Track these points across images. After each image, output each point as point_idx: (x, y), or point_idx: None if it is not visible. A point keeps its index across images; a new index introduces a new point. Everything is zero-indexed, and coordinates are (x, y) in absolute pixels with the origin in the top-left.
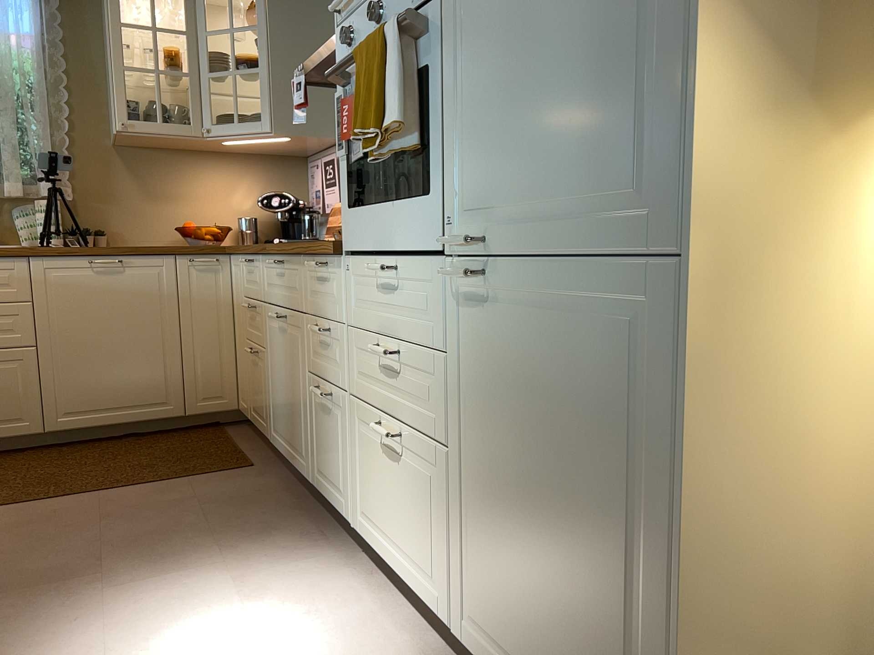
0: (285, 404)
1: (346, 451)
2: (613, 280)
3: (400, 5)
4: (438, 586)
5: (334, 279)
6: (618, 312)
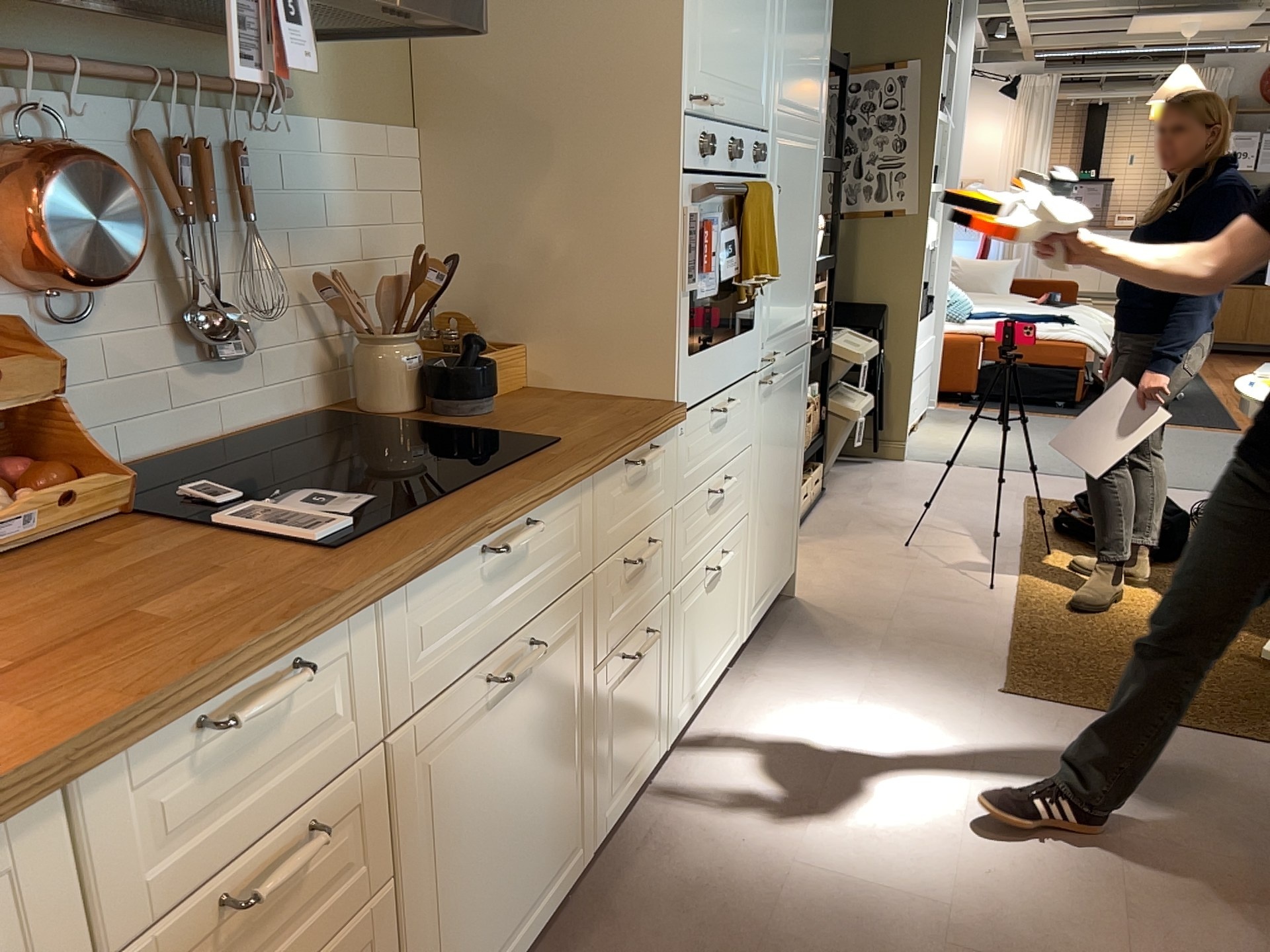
0: (510, 853)
1: (662, 670)
2: (800, 356)
3: (745, 160)
4: (735, 630)
5: (658, 461)
6: (798, 369)
